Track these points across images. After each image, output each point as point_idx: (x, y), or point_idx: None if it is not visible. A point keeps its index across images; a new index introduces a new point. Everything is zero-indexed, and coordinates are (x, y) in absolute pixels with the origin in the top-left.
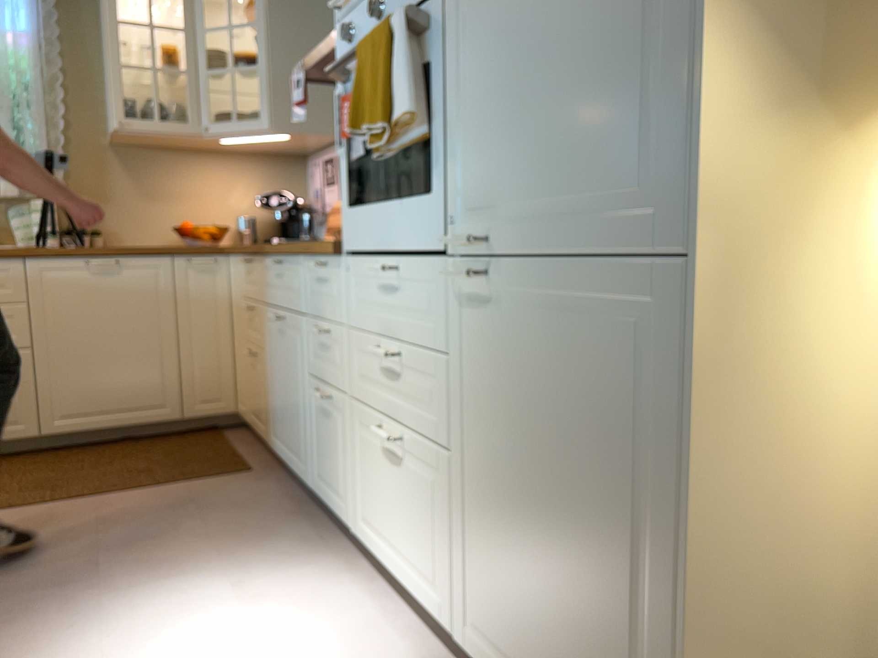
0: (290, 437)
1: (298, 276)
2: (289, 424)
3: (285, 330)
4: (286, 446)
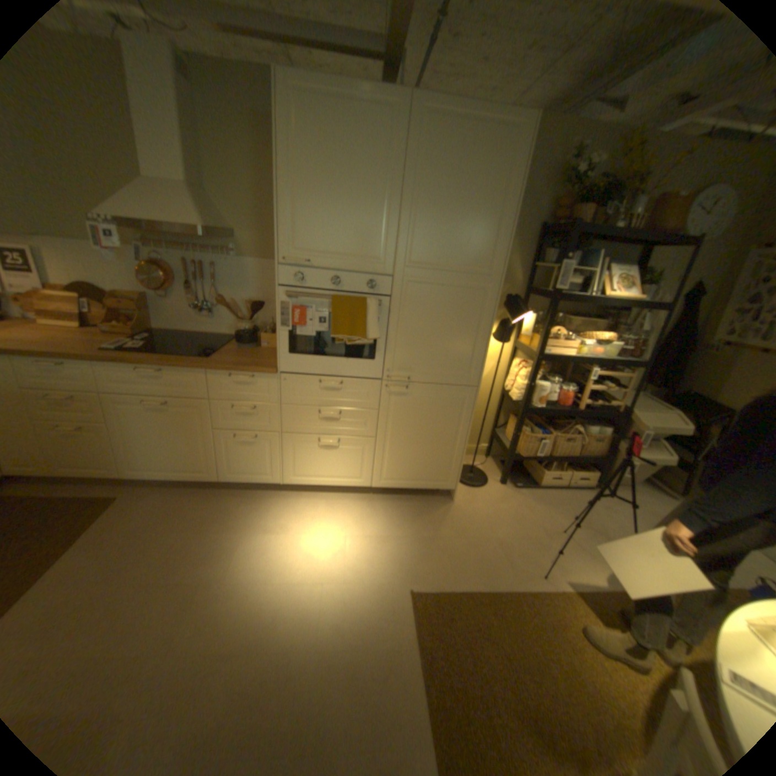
0: (175, 465)
1: (195, 380)
2: (174, 459)
3: (166, 409)
4: (166, 471)
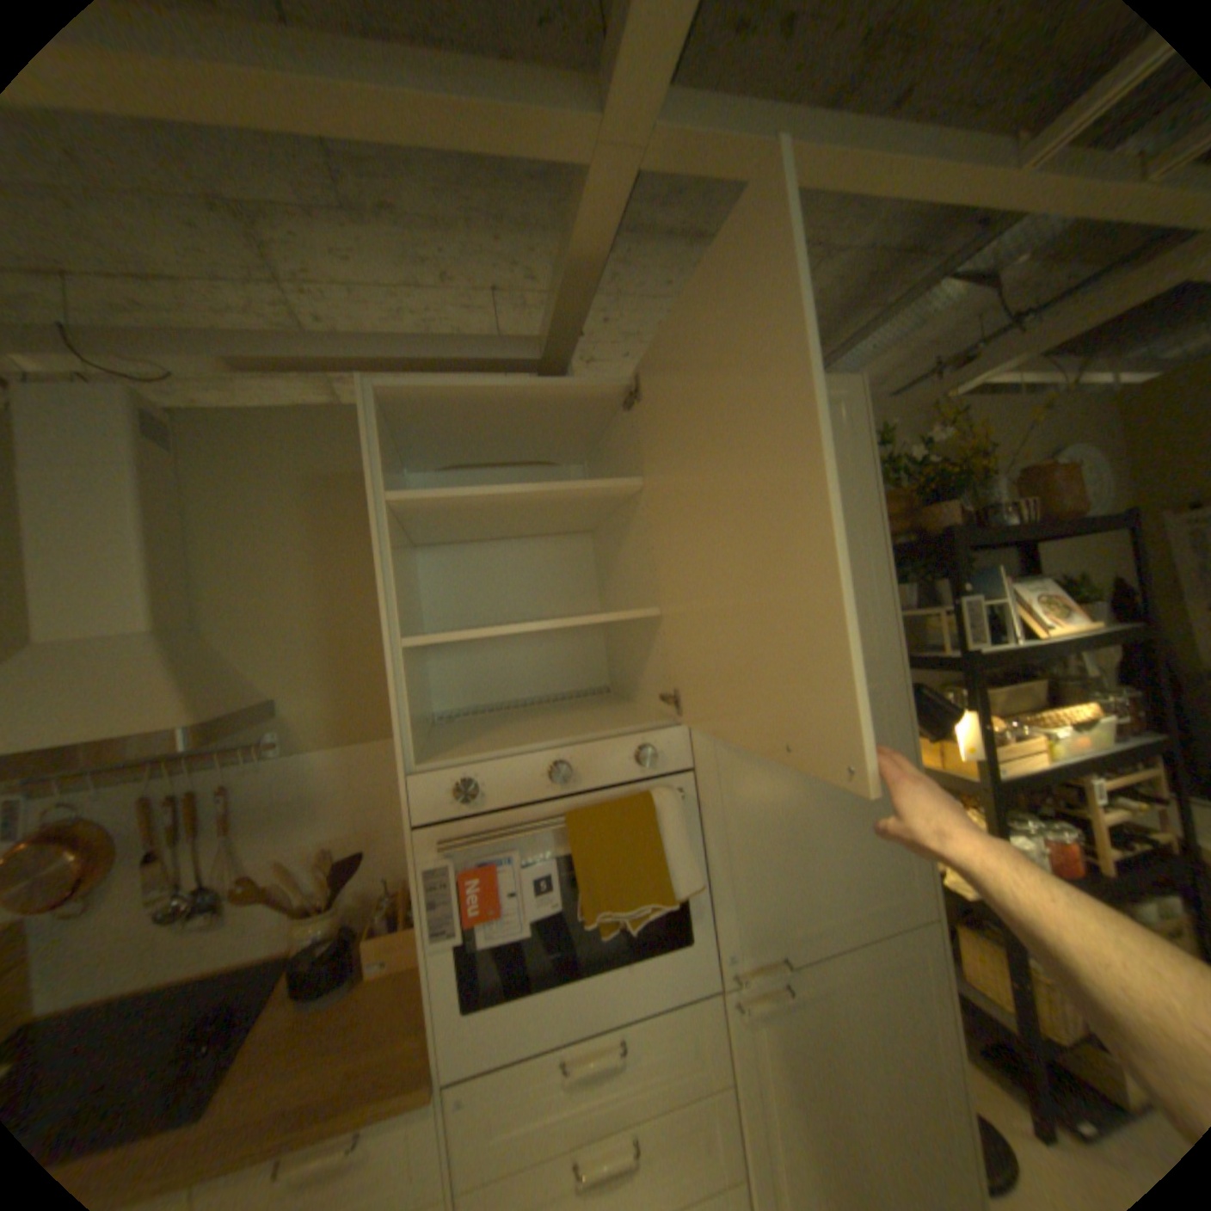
0: None
1: None
2: None
3: None
4: None
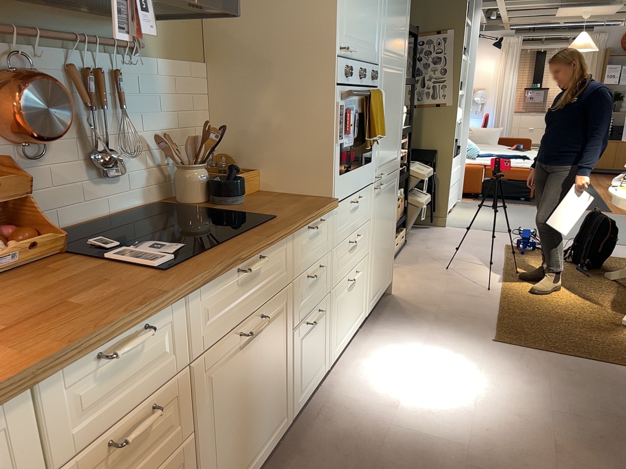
0: (261, 433)
1: (284, 253)
2: (261, 421)
3: (259, 329)
4: (252, 458)
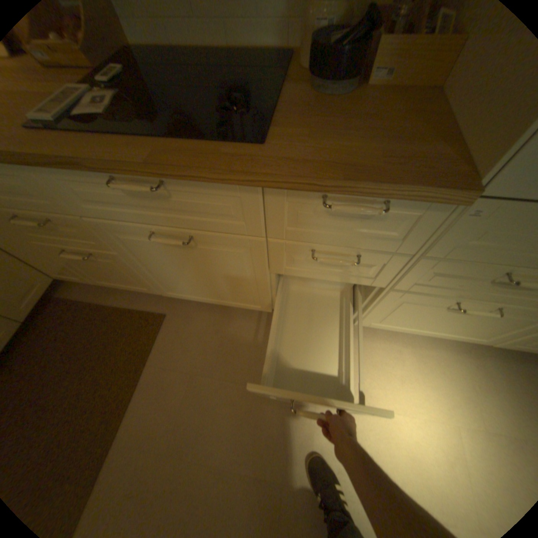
0: (220, 295)
1: (240, 201)
2: (218, 290)
3: (194, 243)
4: (210, 297)
